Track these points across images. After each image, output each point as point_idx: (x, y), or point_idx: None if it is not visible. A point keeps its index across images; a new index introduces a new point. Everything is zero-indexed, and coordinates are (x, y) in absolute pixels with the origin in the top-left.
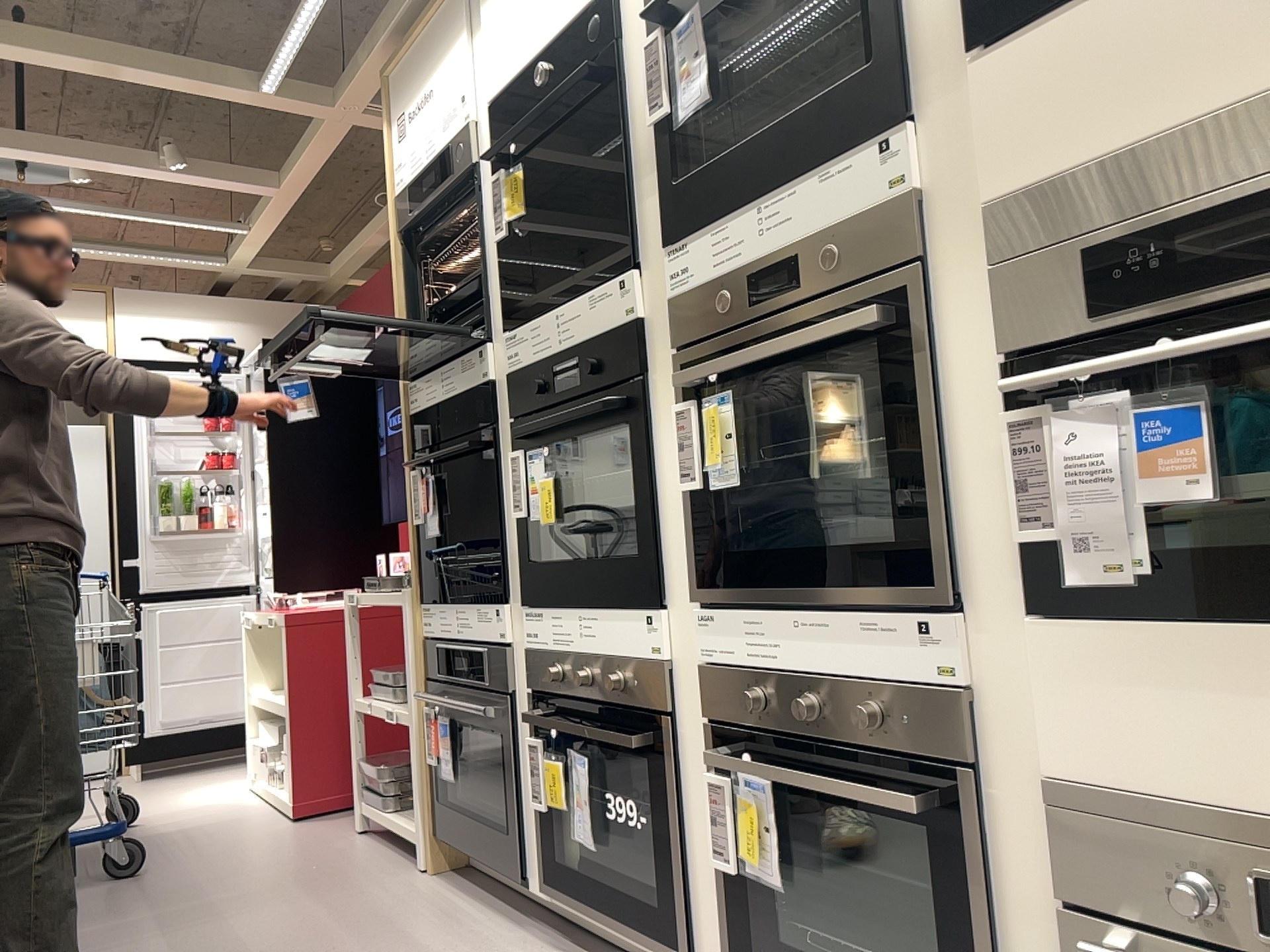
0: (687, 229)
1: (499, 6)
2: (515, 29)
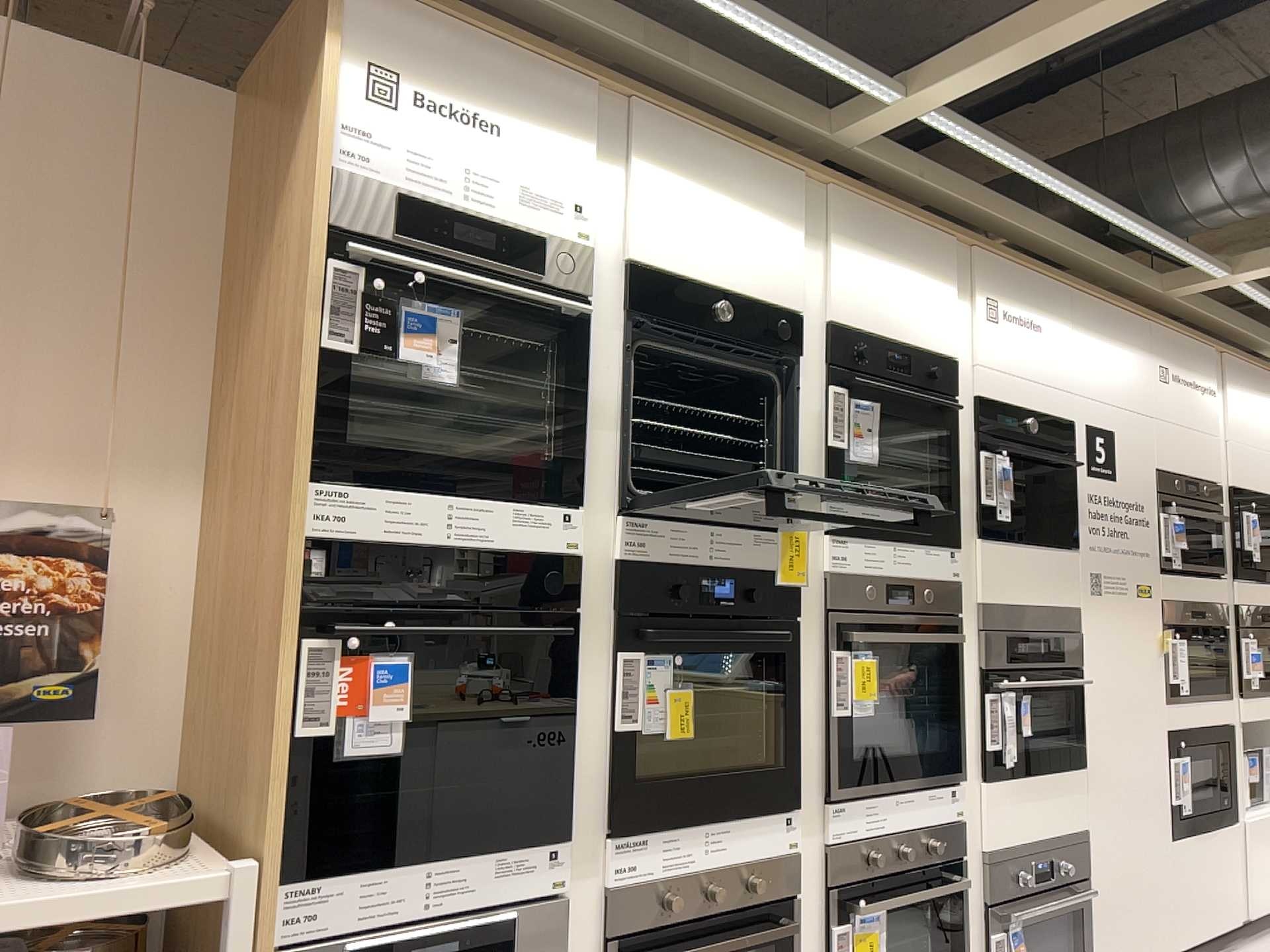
0: (839, 530)
1: (668, 200)
2: (689, 245)
